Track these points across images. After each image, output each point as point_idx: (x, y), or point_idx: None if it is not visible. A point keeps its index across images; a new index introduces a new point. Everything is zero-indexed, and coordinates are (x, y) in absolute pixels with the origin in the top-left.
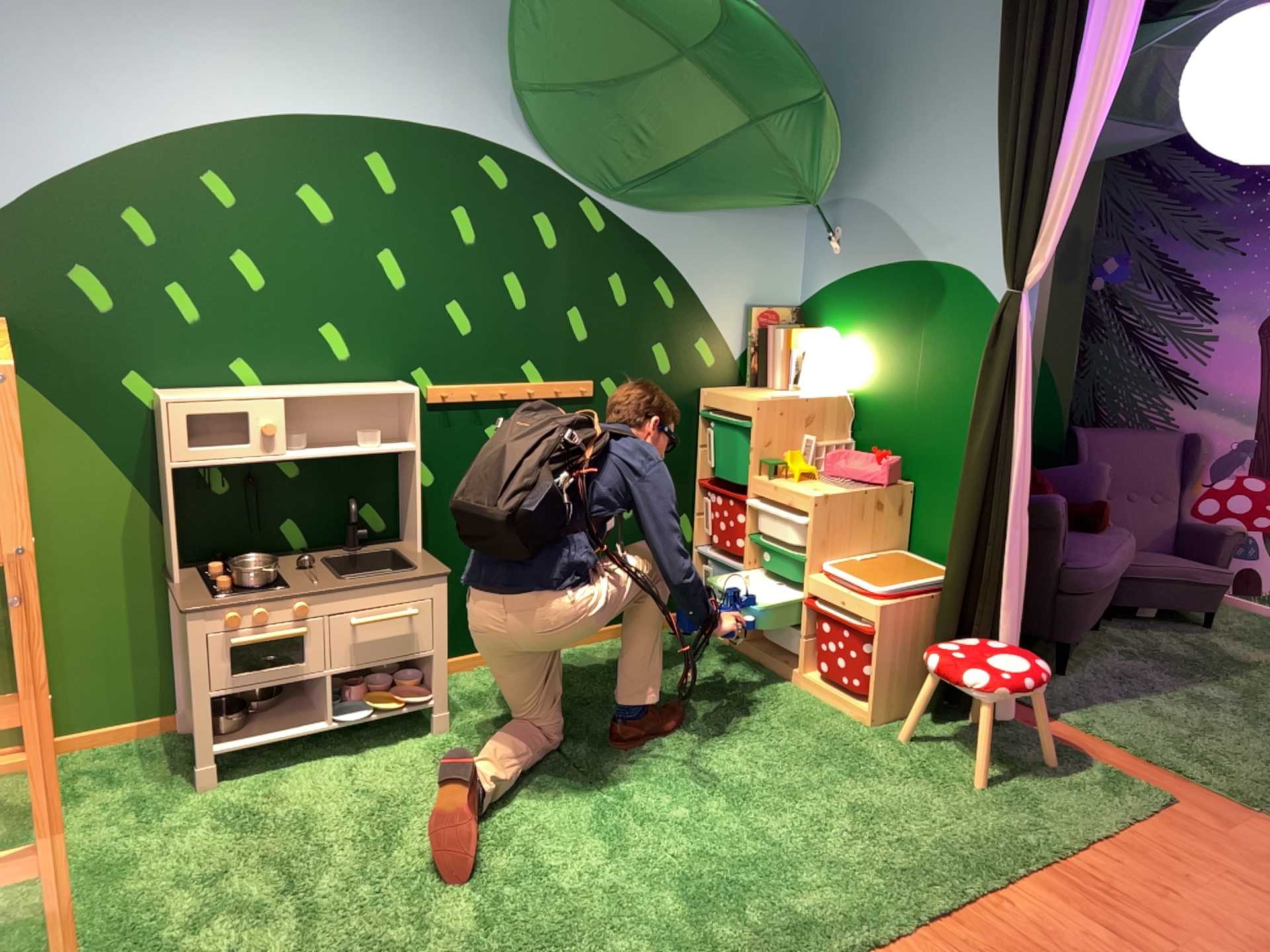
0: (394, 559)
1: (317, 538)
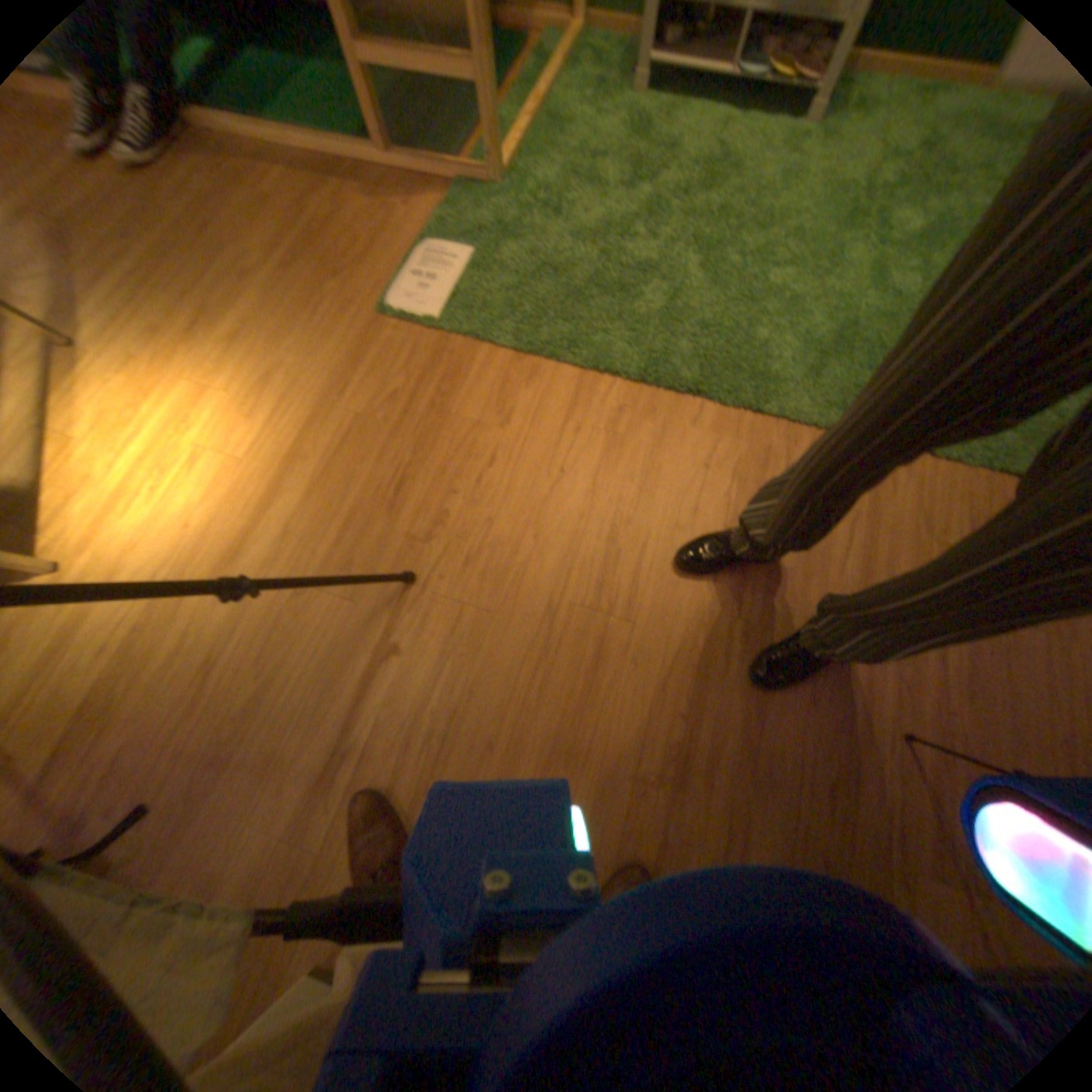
0: None
1: None
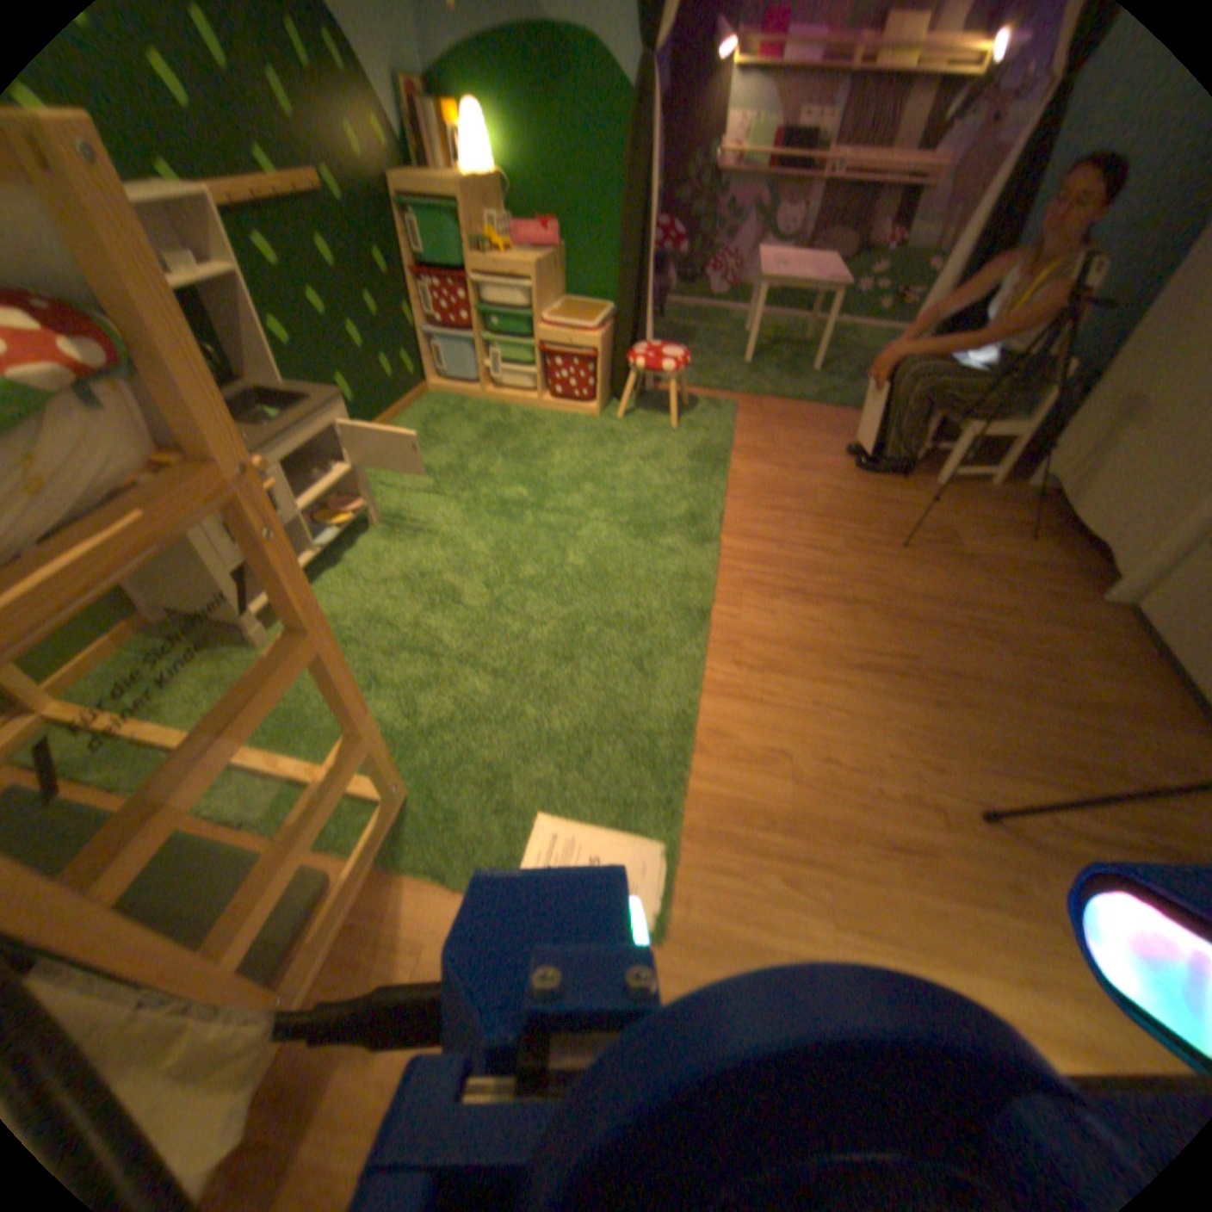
0: (247, 394)
1: None
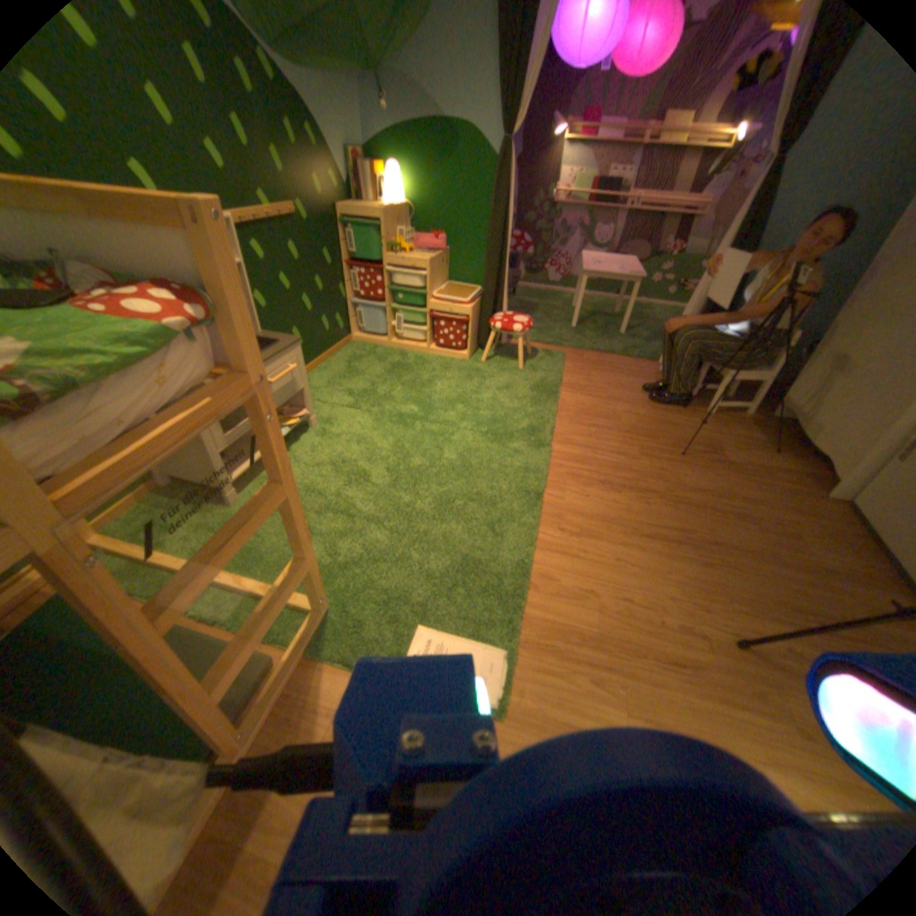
0: None
1: None
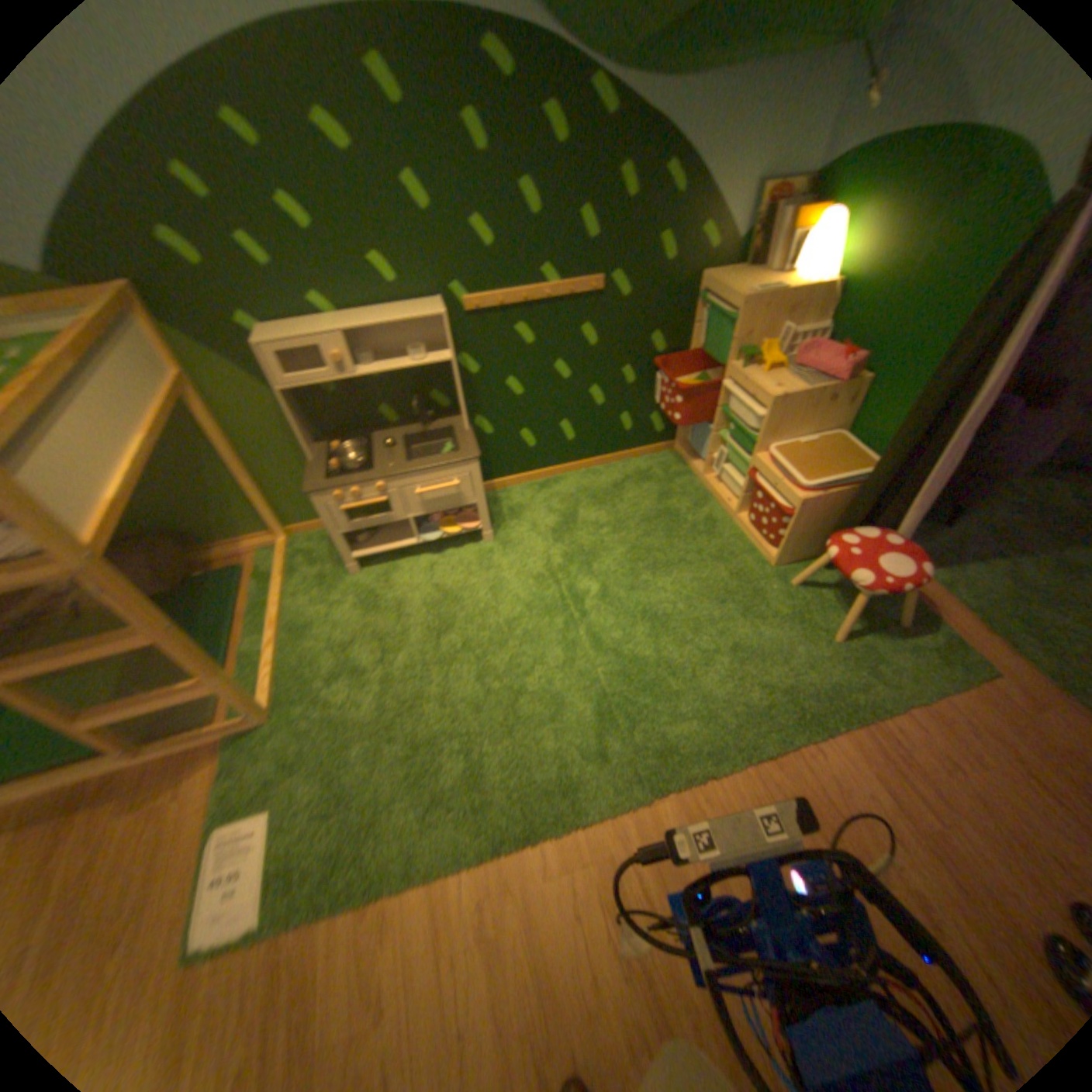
0: (451, 434)
1: (402, 416)
